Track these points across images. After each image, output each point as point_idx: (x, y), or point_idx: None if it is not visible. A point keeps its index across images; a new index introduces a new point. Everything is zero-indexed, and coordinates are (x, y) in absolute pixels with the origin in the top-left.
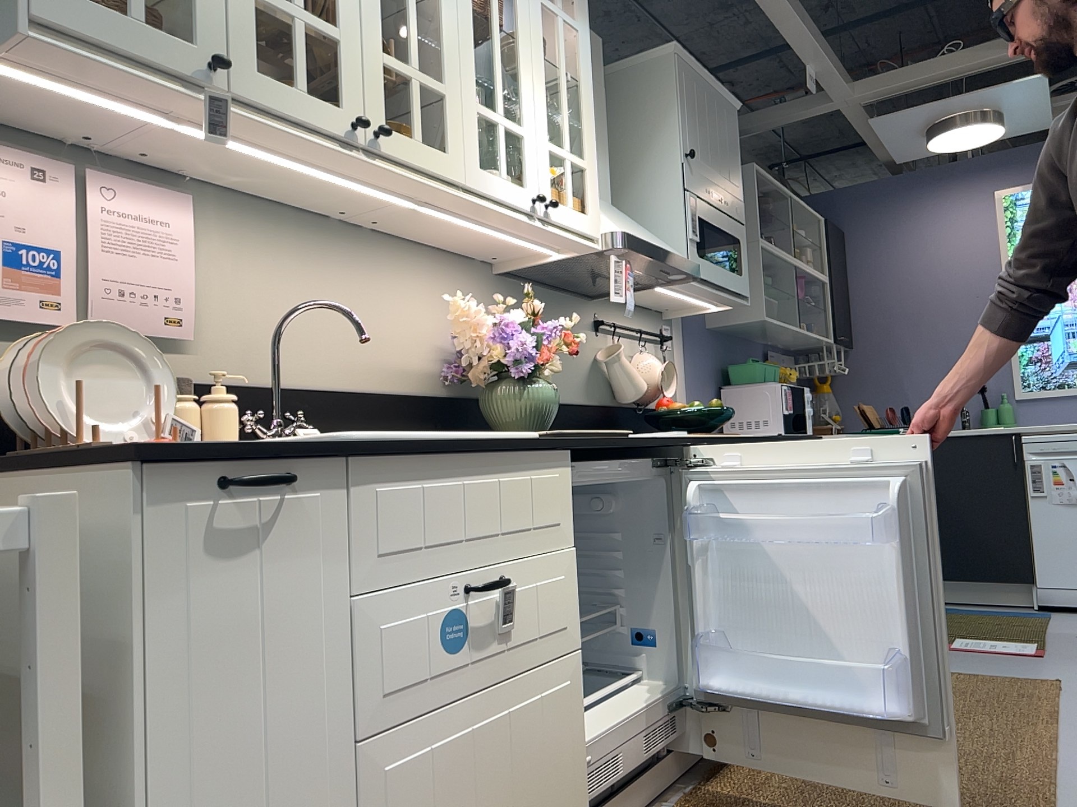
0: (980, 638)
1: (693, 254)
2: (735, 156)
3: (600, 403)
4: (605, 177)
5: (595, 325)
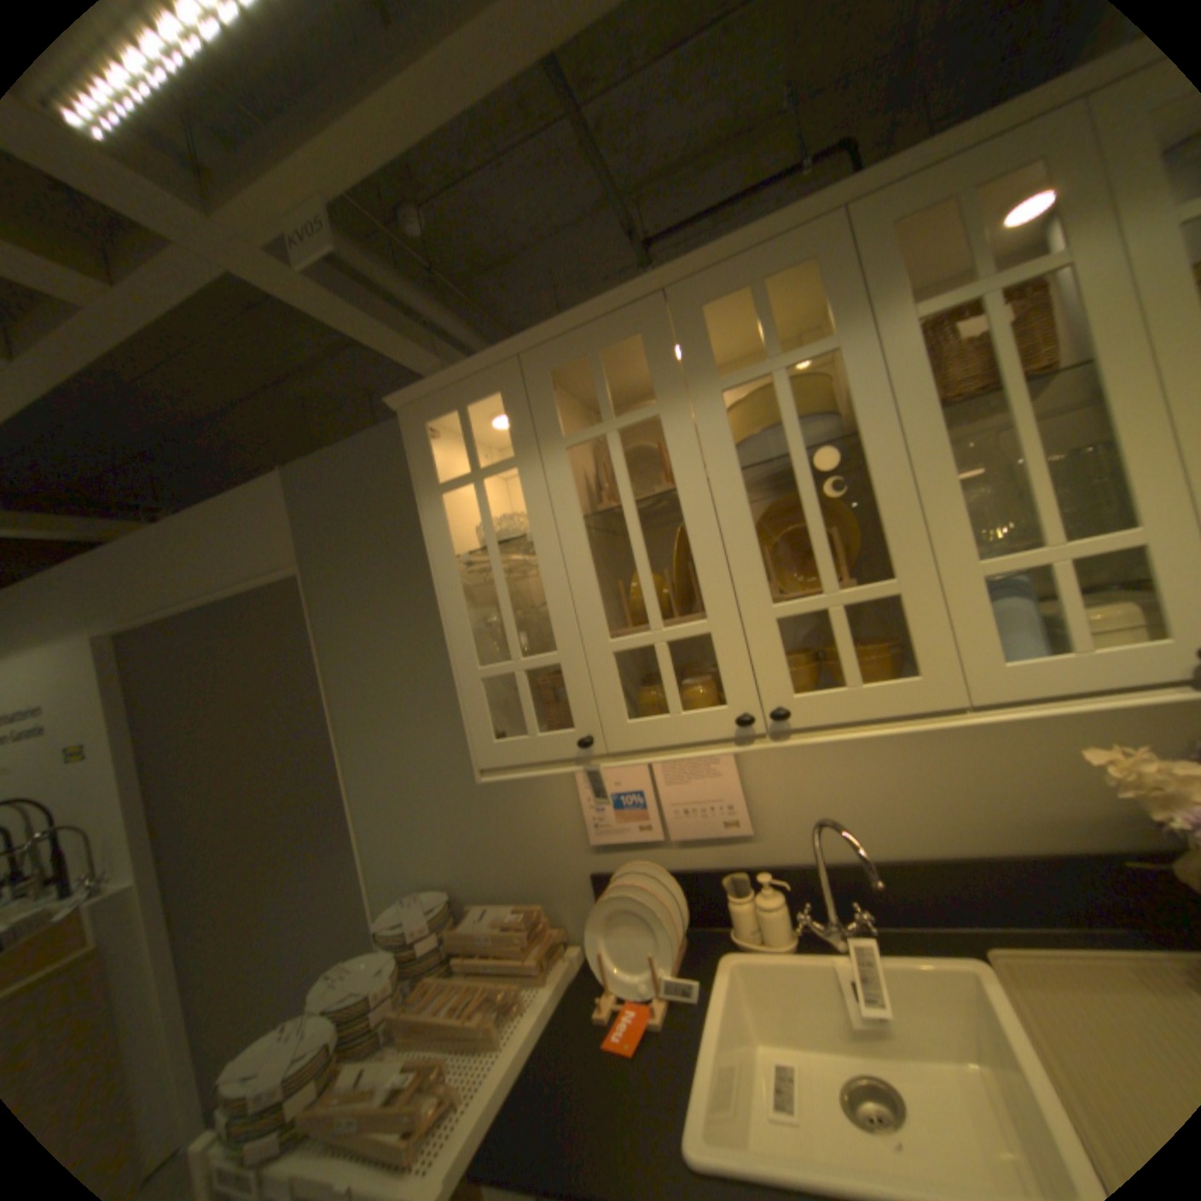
0: None
1: None
2: None
3: None
4: None
5: None
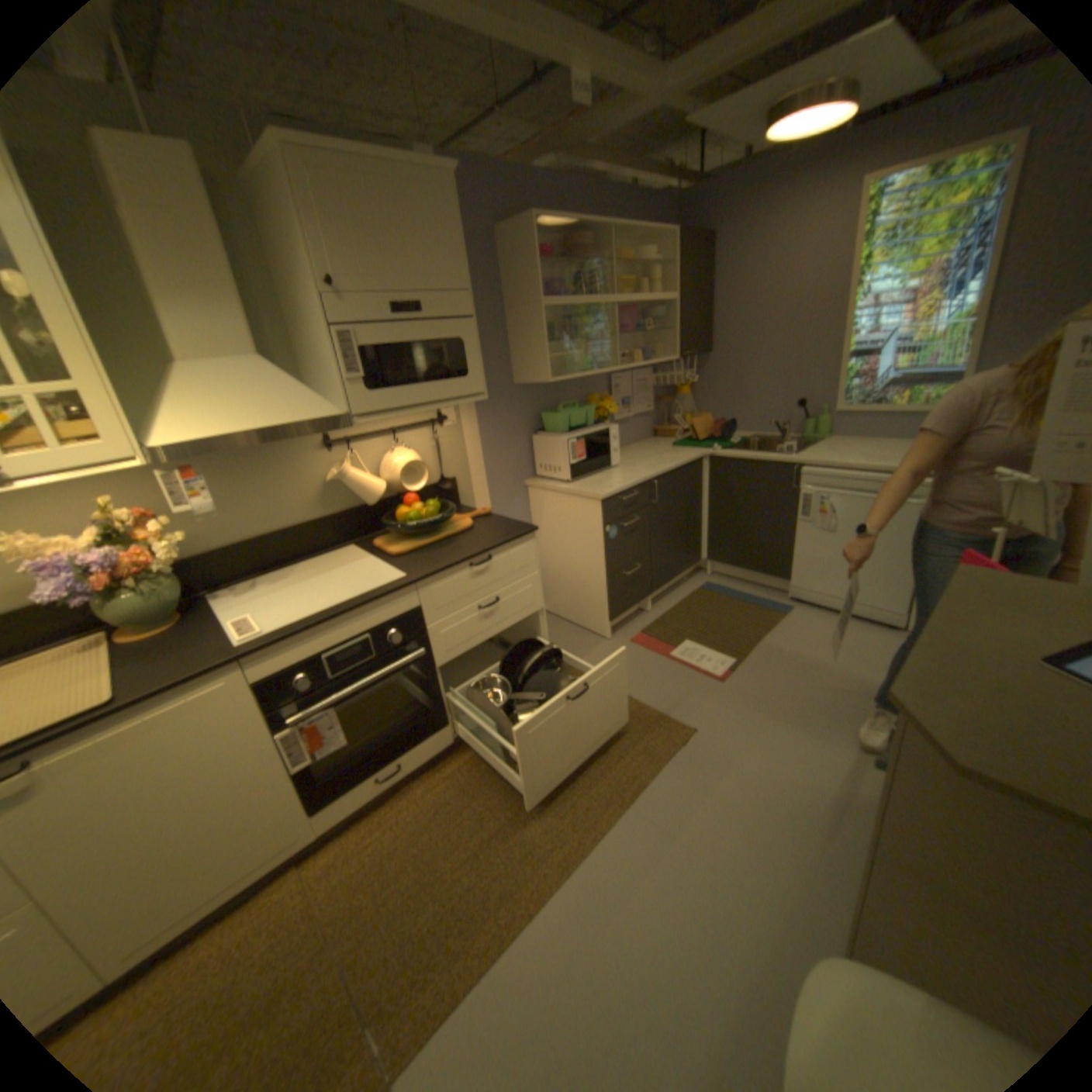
0: (702, 646)
1: (353, 394)
2: (445, 238)
3: (342, 510)
4: (229, 328)
5: (322, 445)
